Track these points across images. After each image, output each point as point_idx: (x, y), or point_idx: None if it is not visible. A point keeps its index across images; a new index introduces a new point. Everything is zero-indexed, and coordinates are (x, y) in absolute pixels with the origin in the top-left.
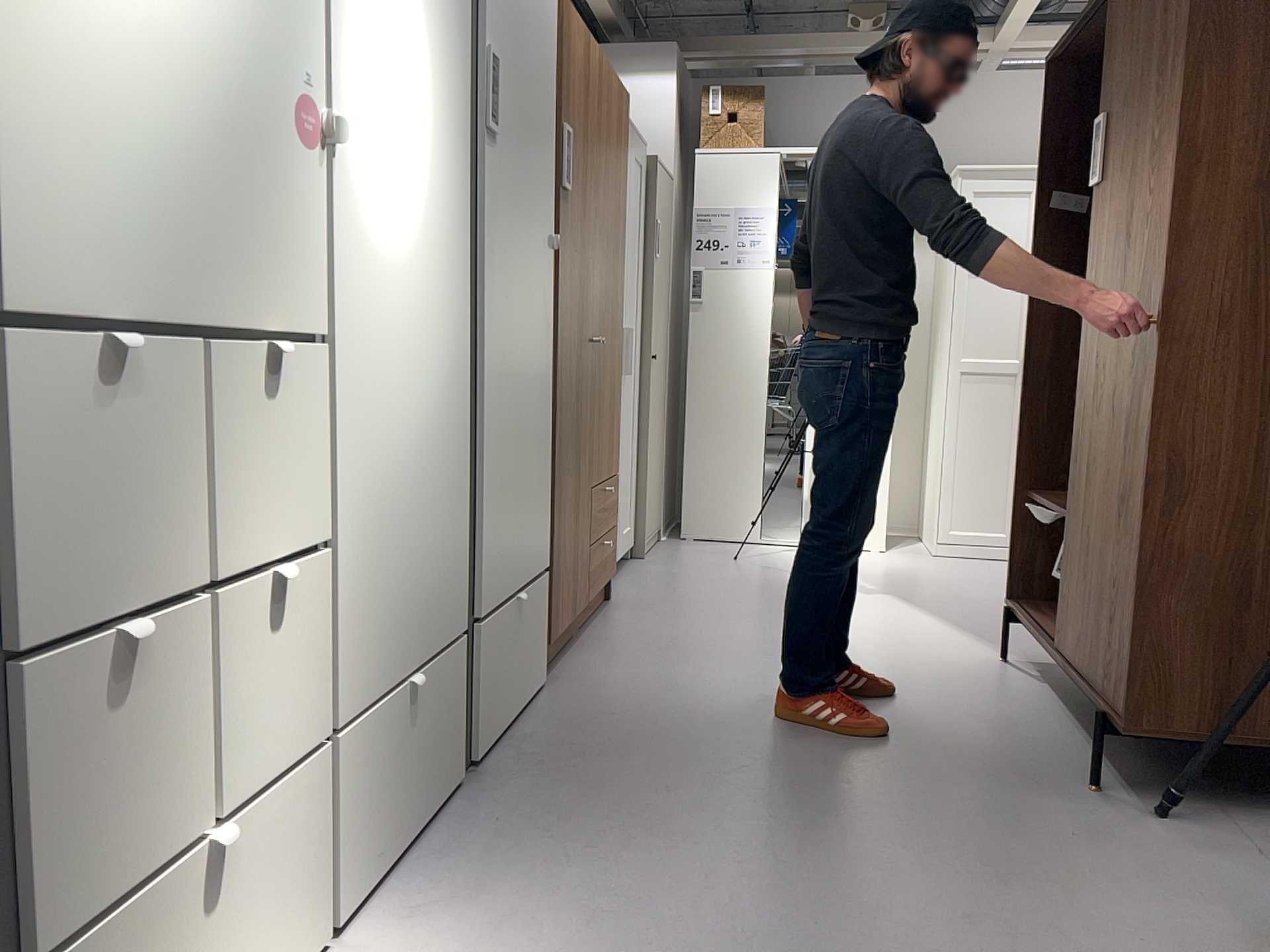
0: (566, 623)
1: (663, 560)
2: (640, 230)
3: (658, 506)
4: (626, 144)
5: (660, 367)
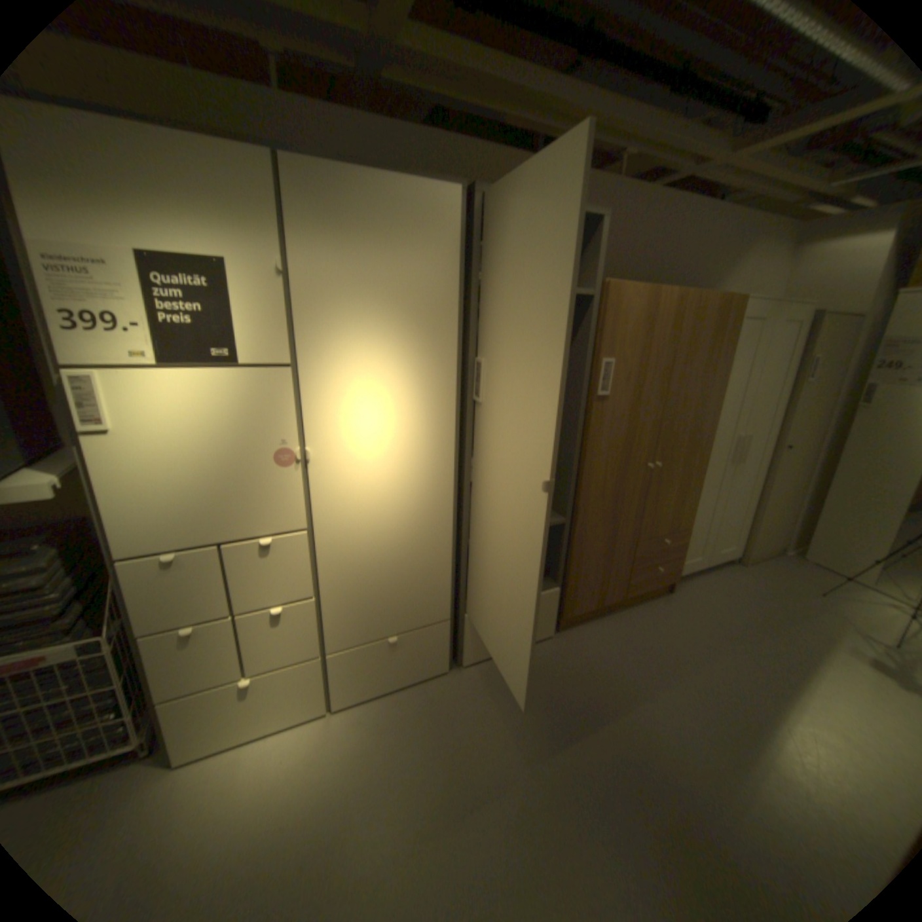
0: (594, 609)
1: (763, 574)
2: (790, 367)
3: (784, 536)
4: (737, 331)
5: (806, 452)
